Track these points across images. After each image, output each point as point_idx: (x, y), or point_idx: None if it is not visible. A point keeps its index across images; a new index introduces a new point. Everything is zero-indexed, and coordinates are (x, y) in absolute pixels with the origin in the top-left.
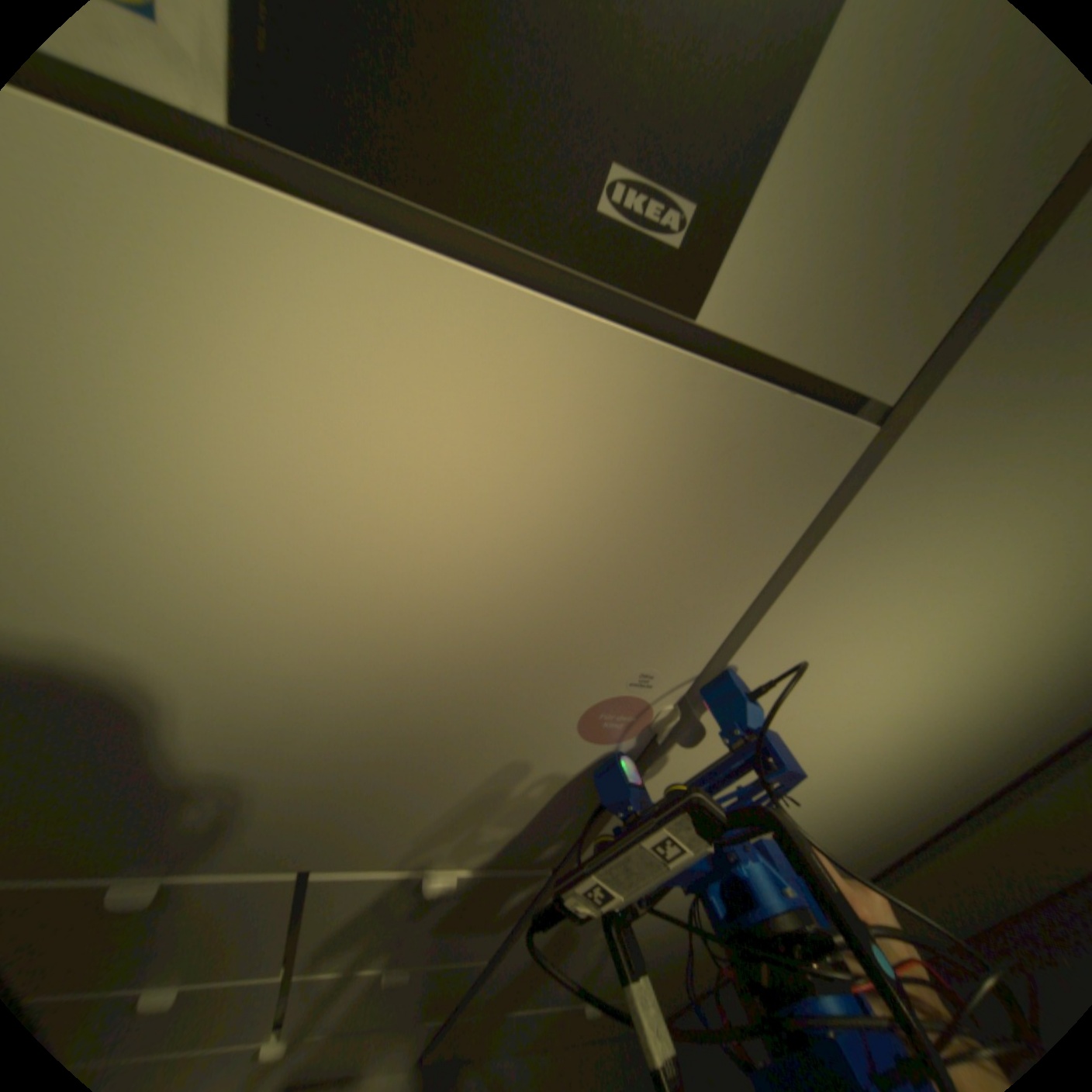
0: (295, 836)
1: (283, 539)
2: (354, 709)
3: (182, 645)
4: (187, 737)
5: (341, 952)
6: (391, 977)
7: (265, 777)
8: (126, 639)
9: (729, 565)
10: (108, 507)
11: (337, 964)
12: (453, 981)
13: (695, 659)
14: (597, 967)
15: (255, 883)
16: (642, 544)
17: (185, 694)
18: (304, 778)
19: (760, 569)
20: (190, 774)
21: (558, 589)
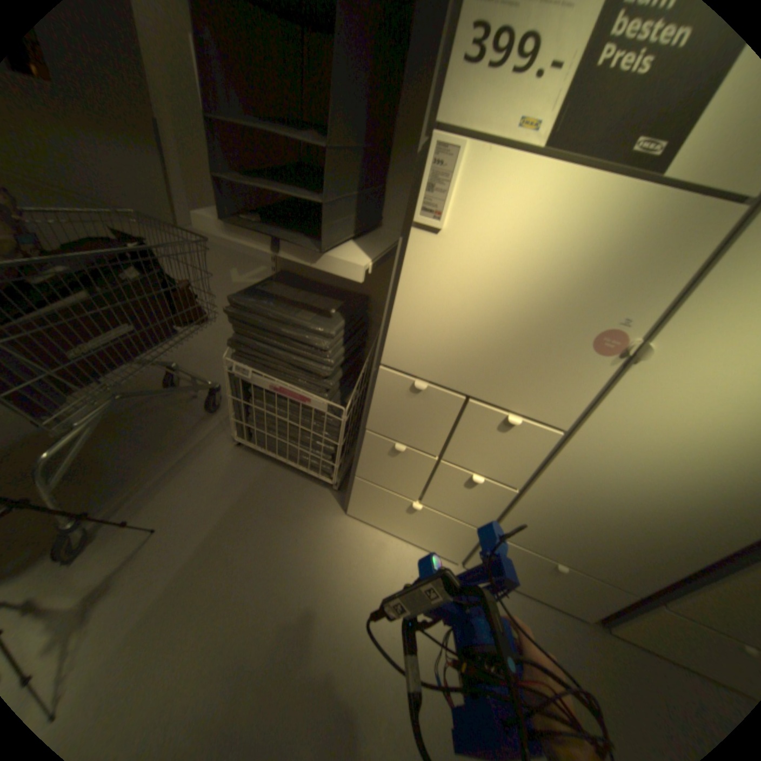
0: (472, 377)
1: (515, 251)
2: (512, 319)
3: (475, 286)
4: (461, 322)
5: (463, 453)
6: (477, 477)
7: (475, 344)
8: (463, 282)
9: (673, 268)
10: (478, 241)
11: (459, 460)
12: (499, 499)
13: (653, 317)
14: (572, 528)
15: (451, 398)
16: (634, 257)
17: (468, 305)
18: (486, 348)
19: (689, 272)
20: (455, 338)
21: (597, 275)
